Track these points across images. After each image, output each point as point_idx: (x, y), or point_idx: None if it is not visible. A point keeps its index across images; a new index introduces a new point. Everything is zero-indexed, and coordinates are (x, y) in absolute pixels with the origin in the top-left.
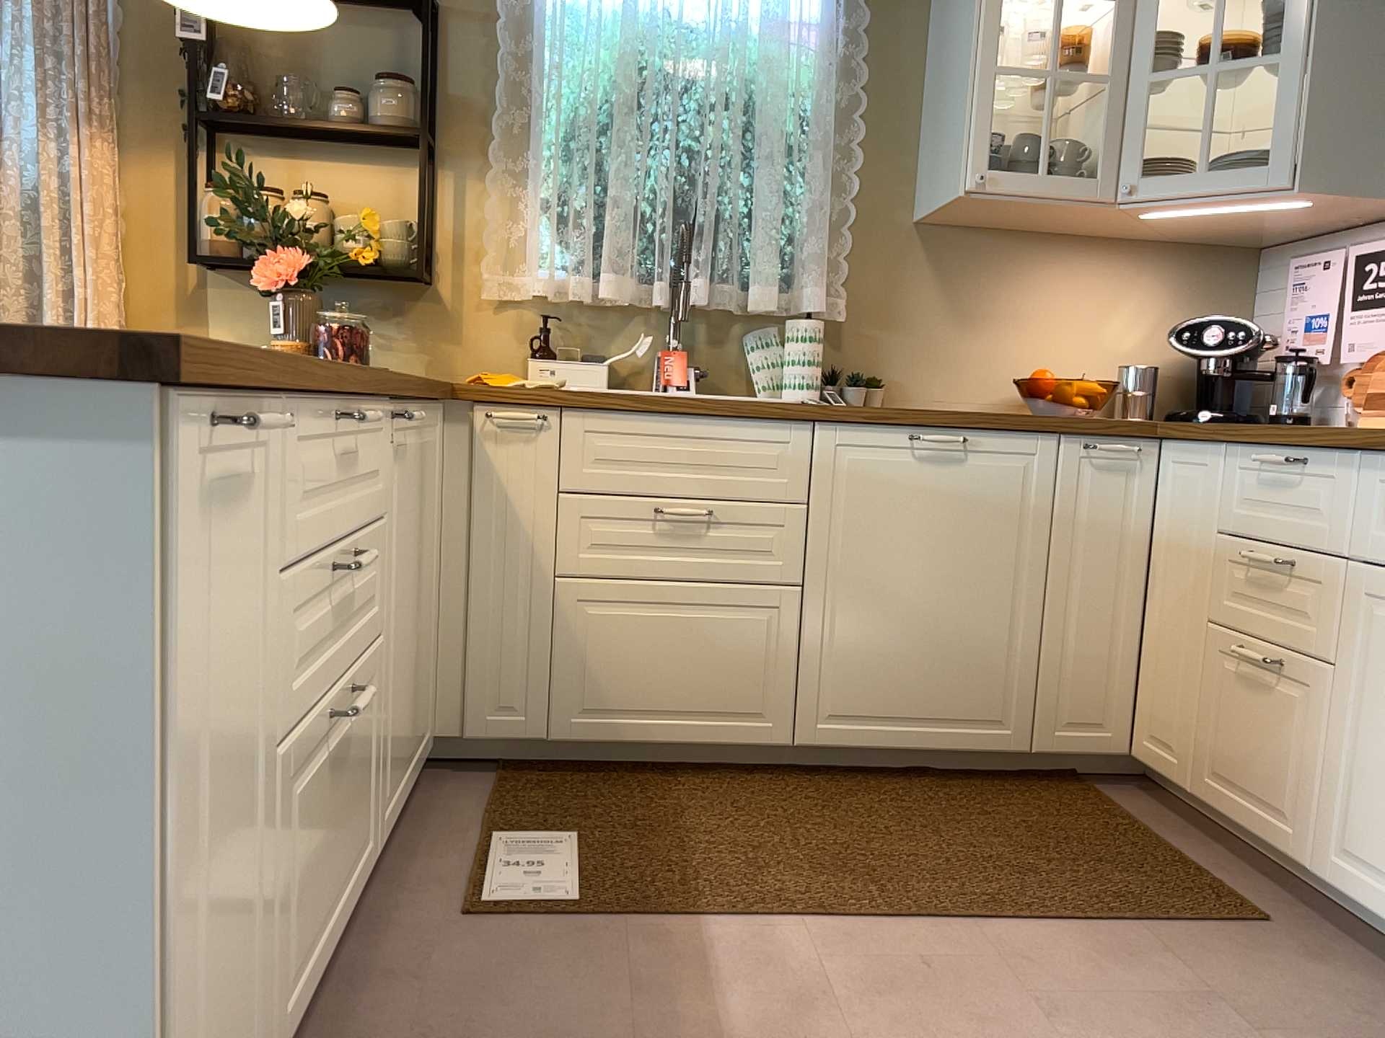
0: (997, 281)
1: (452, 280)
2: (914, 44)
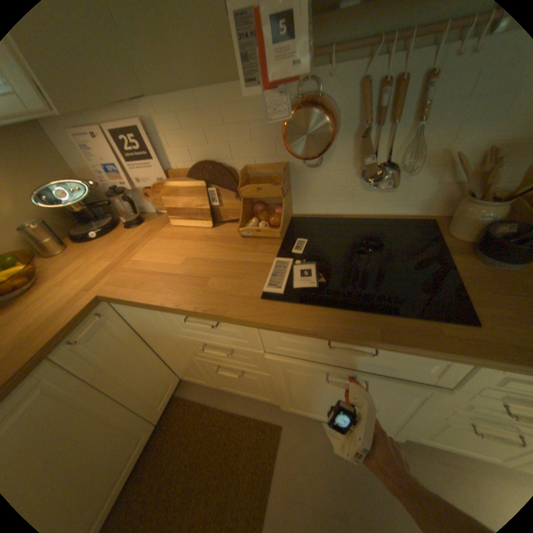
0: None
1: None
2: None
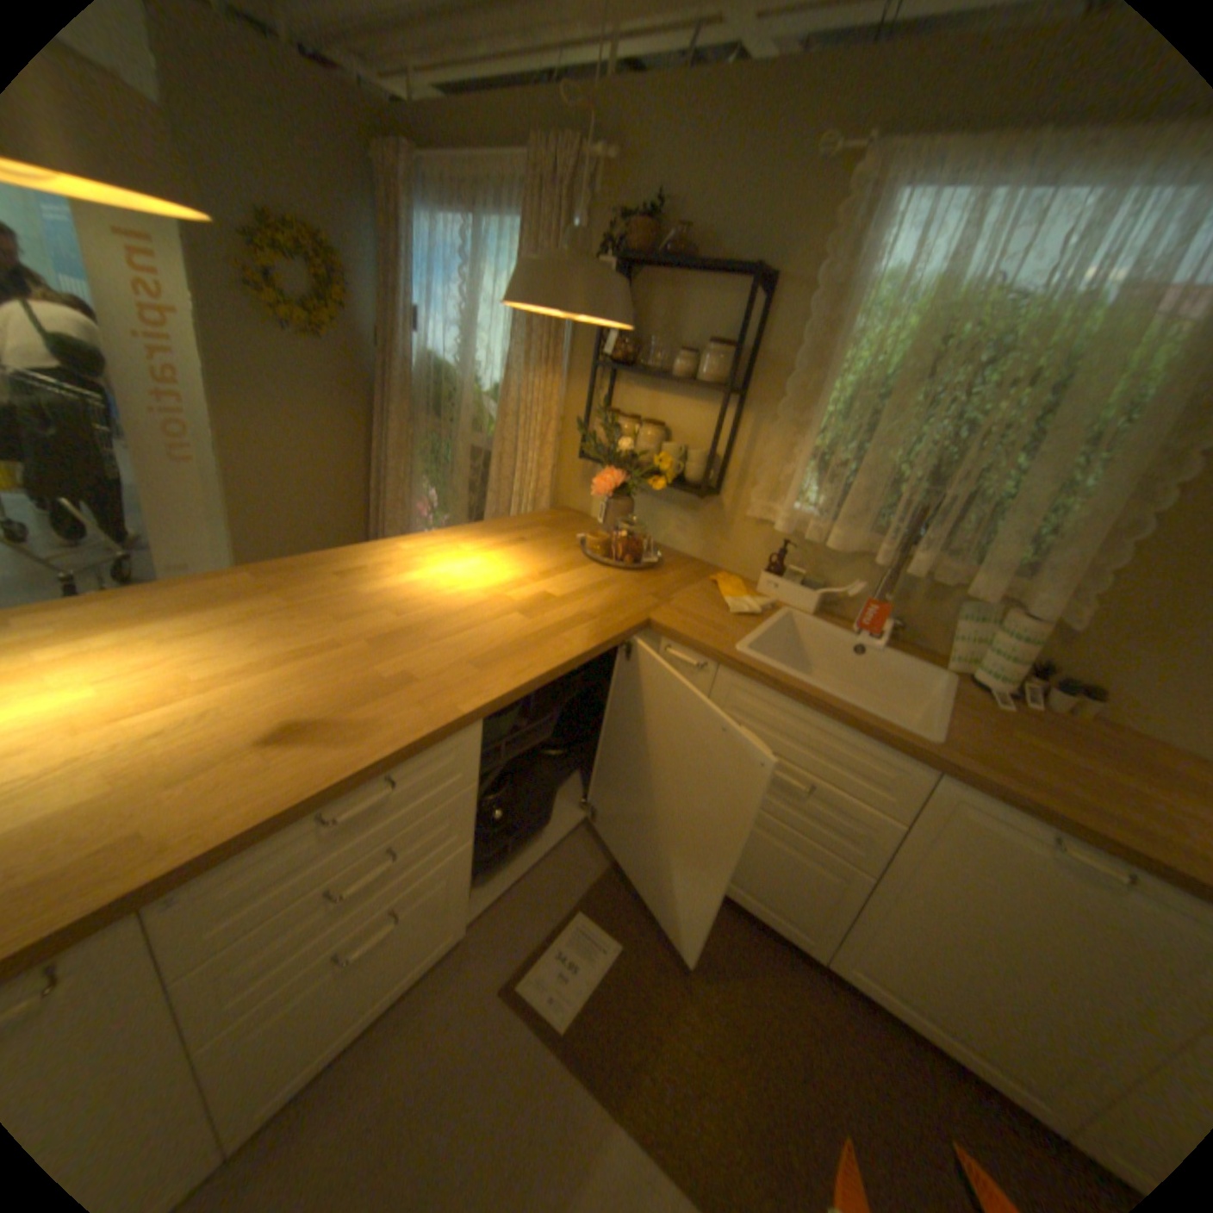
0: None
1: (731, 494)
2: None
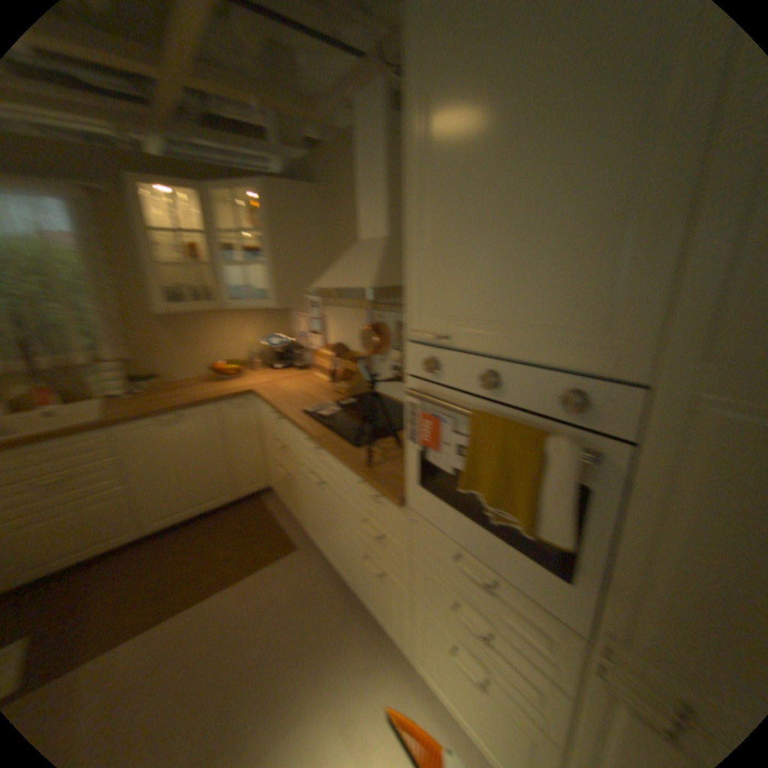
0: (188, 328)
1: None
2: (118, 237)
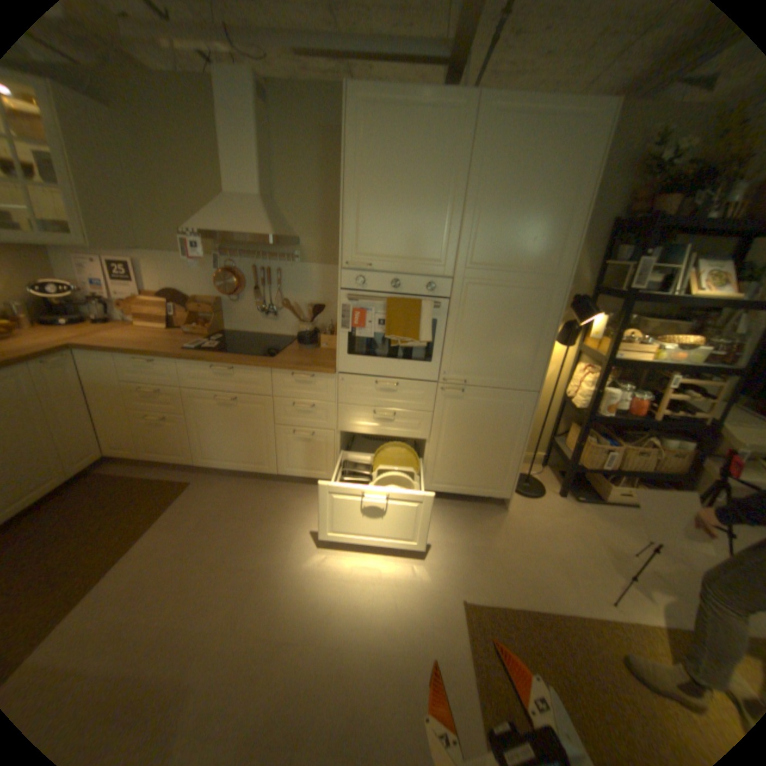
0: None
1: None
2: None
